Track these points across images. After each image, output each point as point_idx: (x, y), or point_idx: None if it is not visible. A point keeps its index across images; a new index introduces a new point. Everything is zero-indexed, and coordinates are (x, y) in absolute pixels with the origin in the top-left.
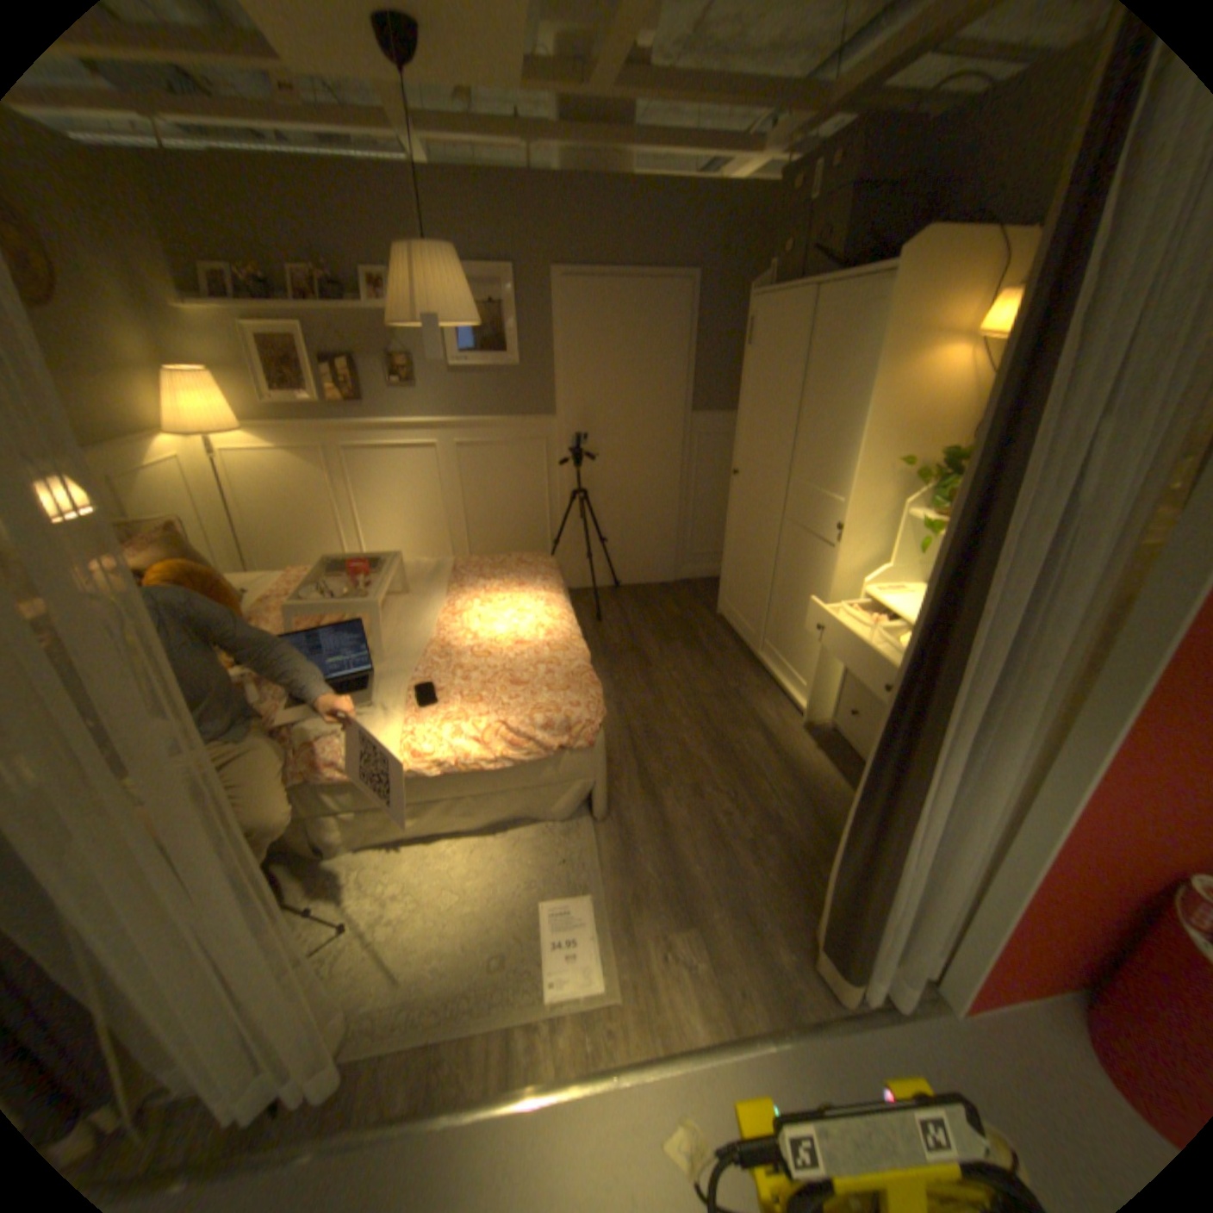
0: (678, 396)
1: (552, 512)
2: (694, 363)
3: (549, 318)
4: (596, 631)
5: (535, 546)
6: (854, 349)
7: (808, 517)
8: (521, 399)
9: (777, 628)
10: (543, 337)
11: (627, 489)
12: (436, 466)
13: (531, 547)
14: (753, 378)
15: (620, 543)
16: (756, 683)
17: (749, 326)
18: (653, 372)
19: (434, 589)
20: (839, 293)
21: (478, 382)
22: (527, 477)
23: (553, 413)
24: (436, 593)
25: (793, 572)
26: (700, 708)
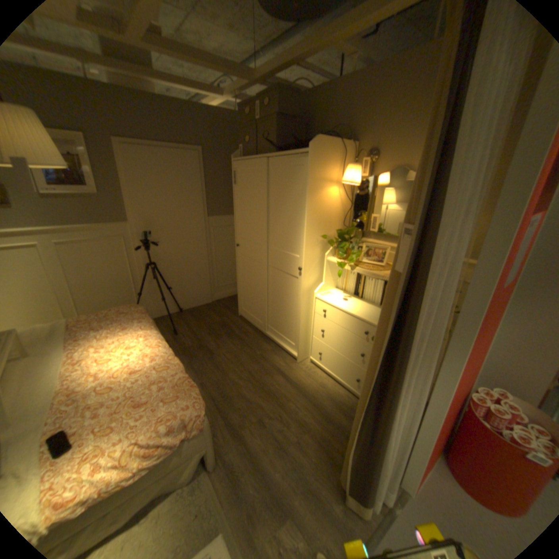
0: (199, 209)
1: (134, 277)
2: (205, 192)
3: (115, 167)
4: (176, 342)
5: (125, 299)
6: (292, 188)
7: (281, 265)
8: (102, 213)
9: (274, 319)
10: (112, 177)
11: (179, 258)
12: (40, 259)
13: (123, 299)
14: (240, 200)
15: (179, 288)
16: (269, 348)
17: (233, 175)
18: (184, 197)
19: (52, 348)
20: (279, 162)
21: (67, 204)
22: (113, 259)
23: (126, 220)
24: (54, 351)
25: (277, 291)
26: (247, 372)
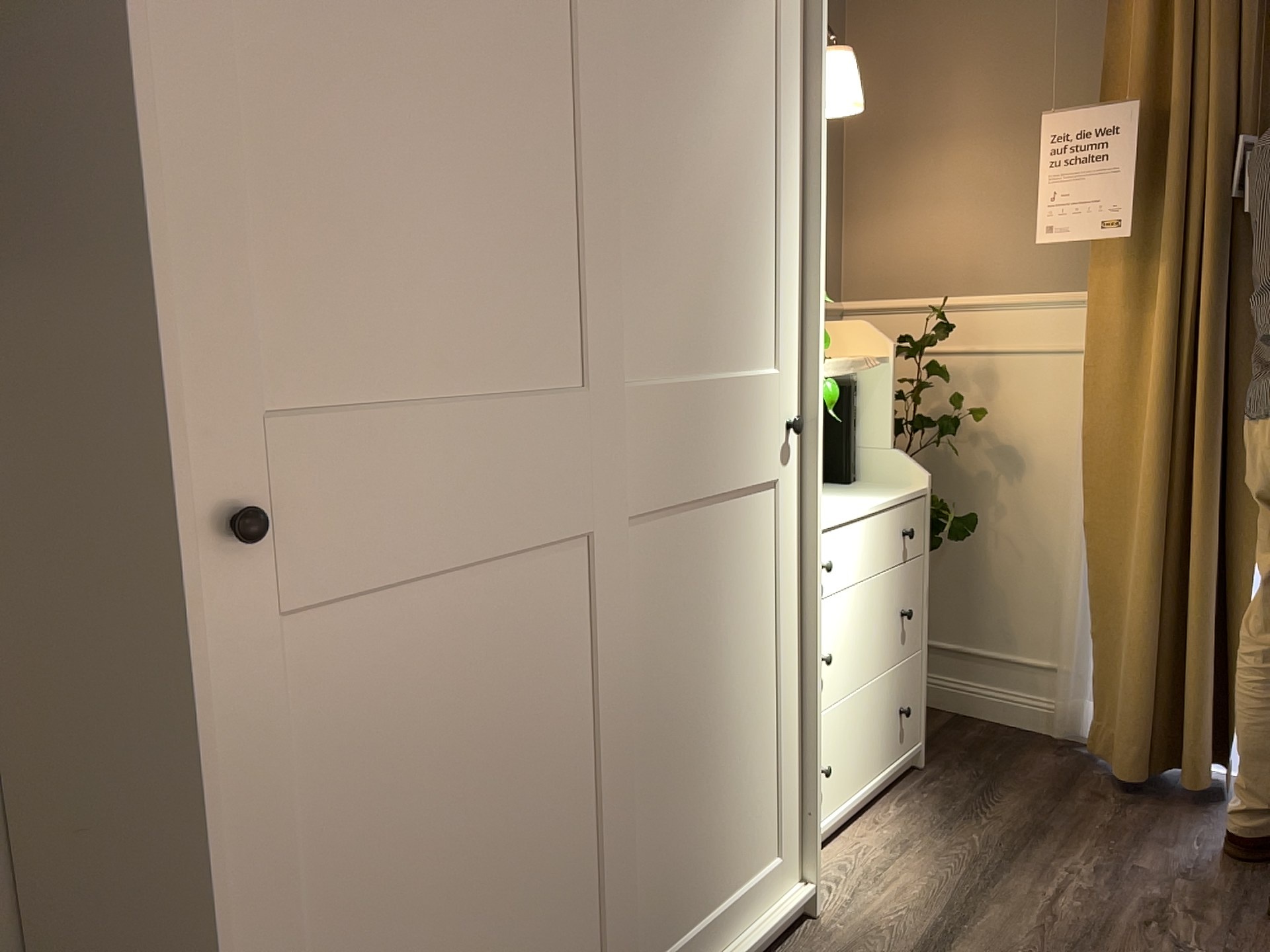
0: None
1: None
2: None
3: None
4: None
5: None
6: (734, 18)
7: (702, 466)
8: None
9: (664, 877)
10: None
11: None
12: None
13: None
14: None
15: None
16: None
17: None
18: None
19: None
20: None
21: None
22: None
23: None
24: None
25: (680, 657)
26: None
